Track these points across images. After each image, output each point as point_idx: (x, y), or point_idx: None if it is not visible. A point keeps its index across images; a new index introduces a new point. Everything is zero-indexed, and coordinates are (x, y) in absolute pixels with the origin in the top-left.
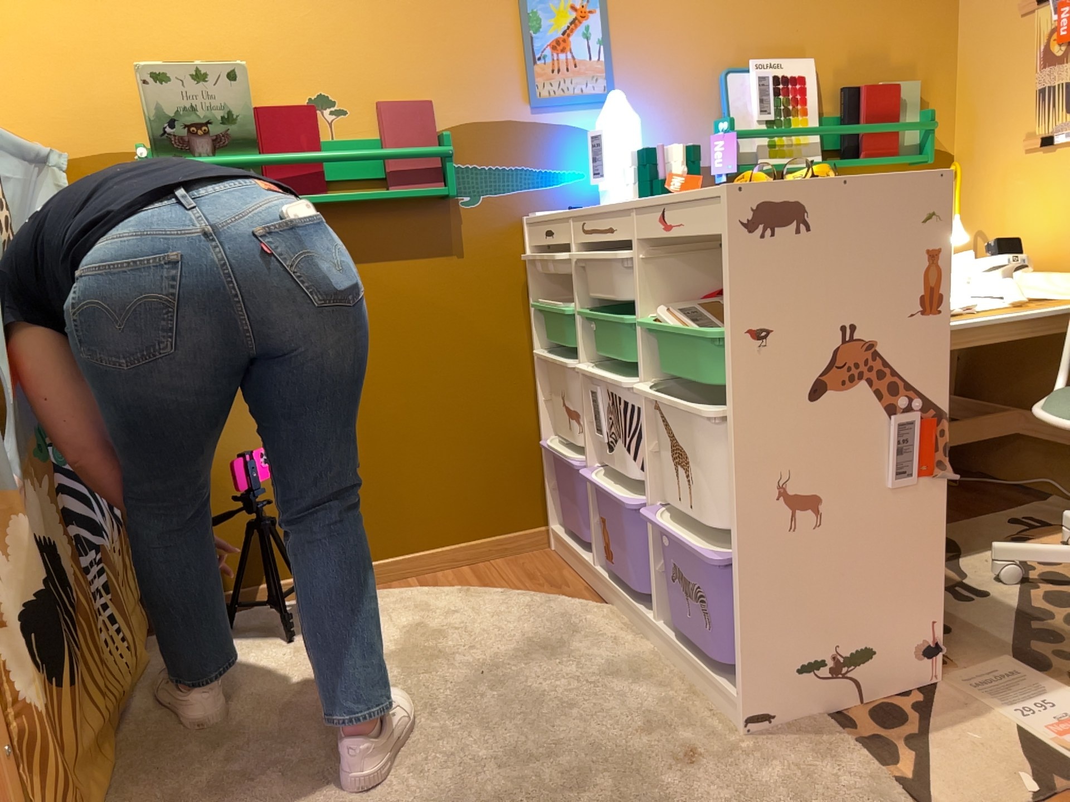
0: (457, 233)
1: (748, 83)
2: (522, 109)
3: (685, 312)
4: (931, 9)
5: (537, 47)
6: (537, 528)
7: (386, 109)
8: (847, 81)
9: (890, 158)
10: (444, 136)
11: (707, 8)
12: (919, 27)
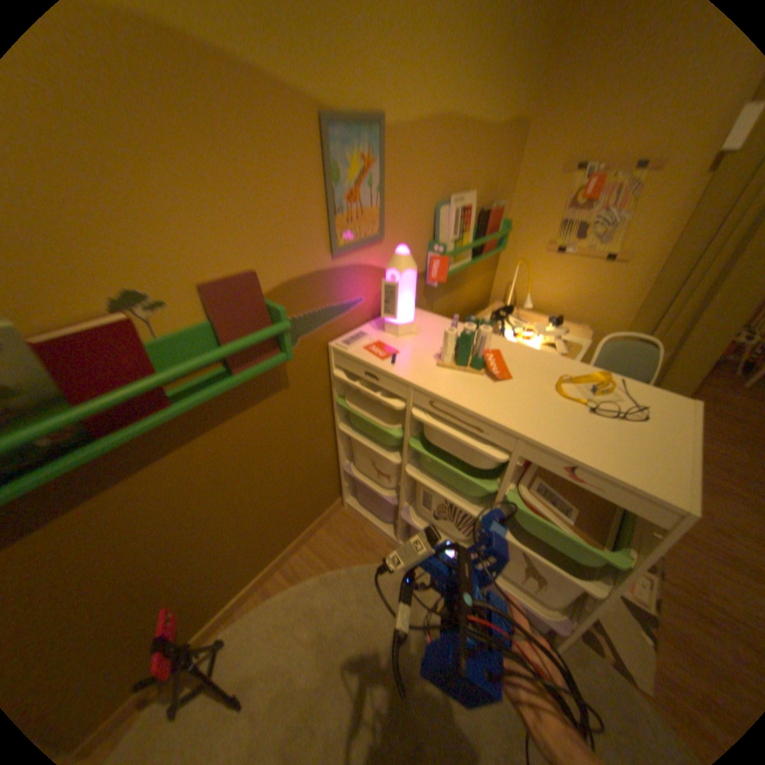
0: (285, 372)
1: (450, 211)
2: (327, 257)
3: (541, 487)
4: (517, 149)
5: (338, 197)
6: (337, 501)
7: (210, 288)
8: (482, 201)
9: (494, 251)
10: (280, 309)
11: (437, 150)
12: (512, 162)
